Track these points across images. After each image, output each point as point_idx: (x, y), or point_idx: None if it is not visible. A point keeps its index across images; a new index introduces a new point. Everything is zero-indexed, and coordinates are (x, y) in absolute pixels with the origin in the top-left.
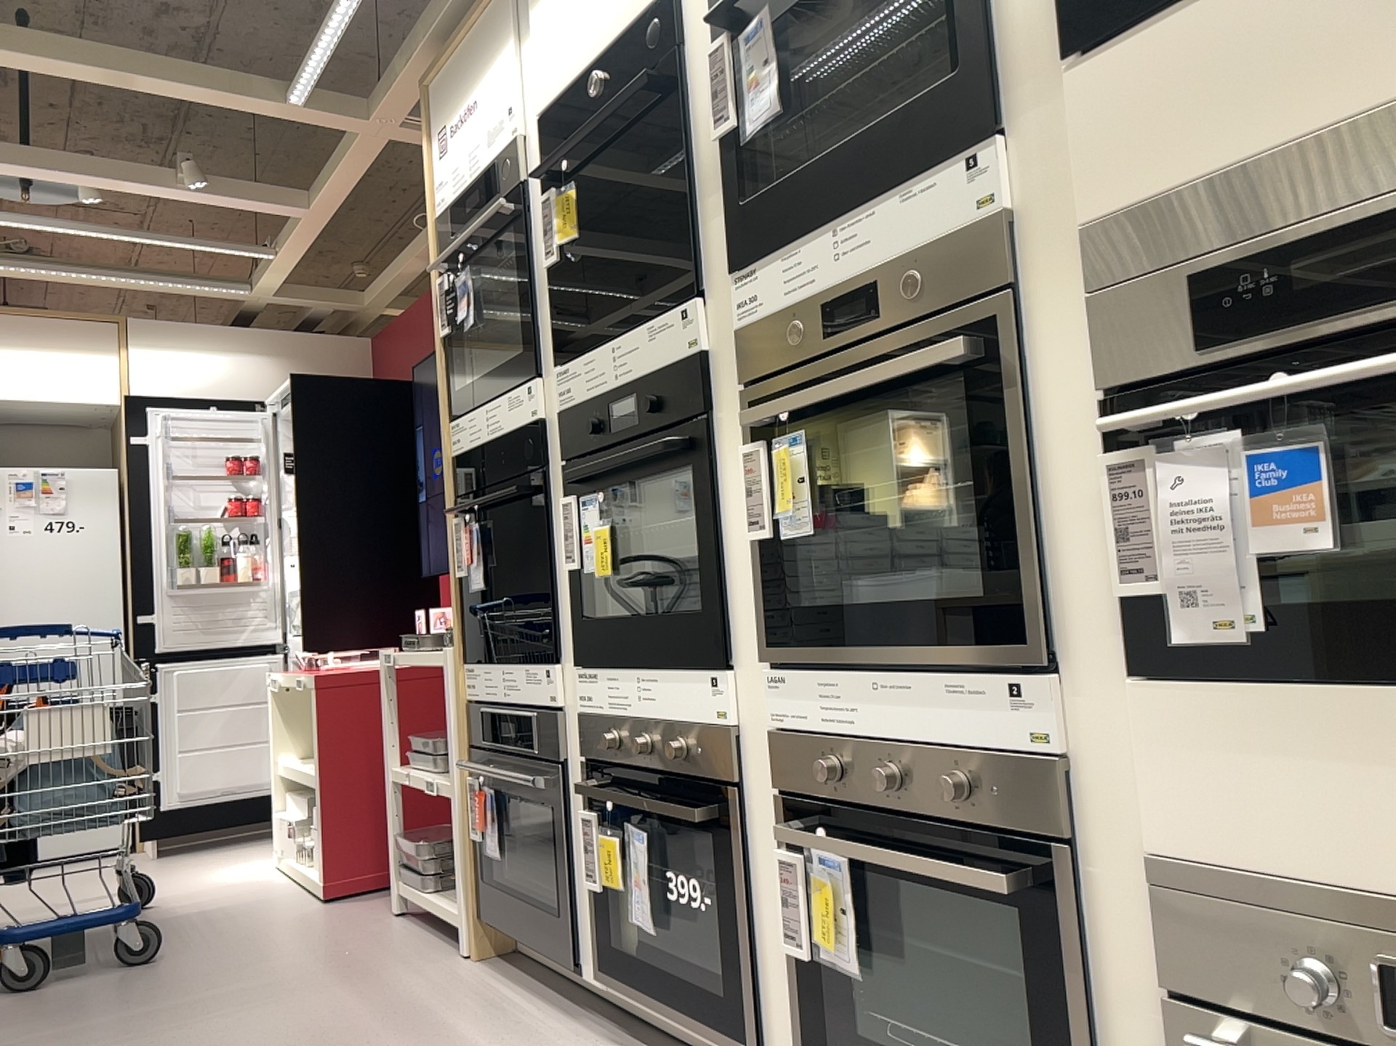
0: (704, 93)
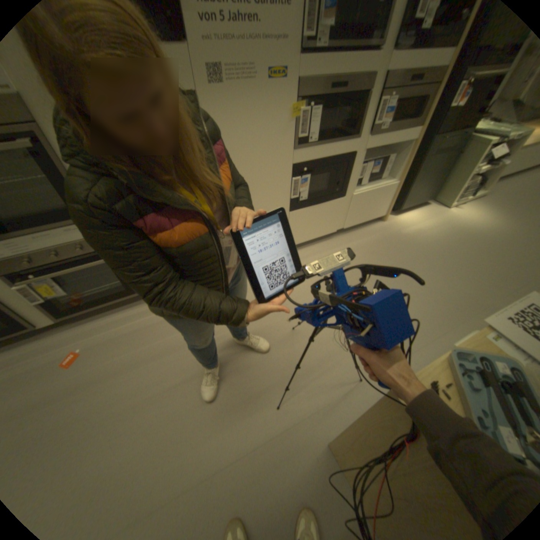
0: None
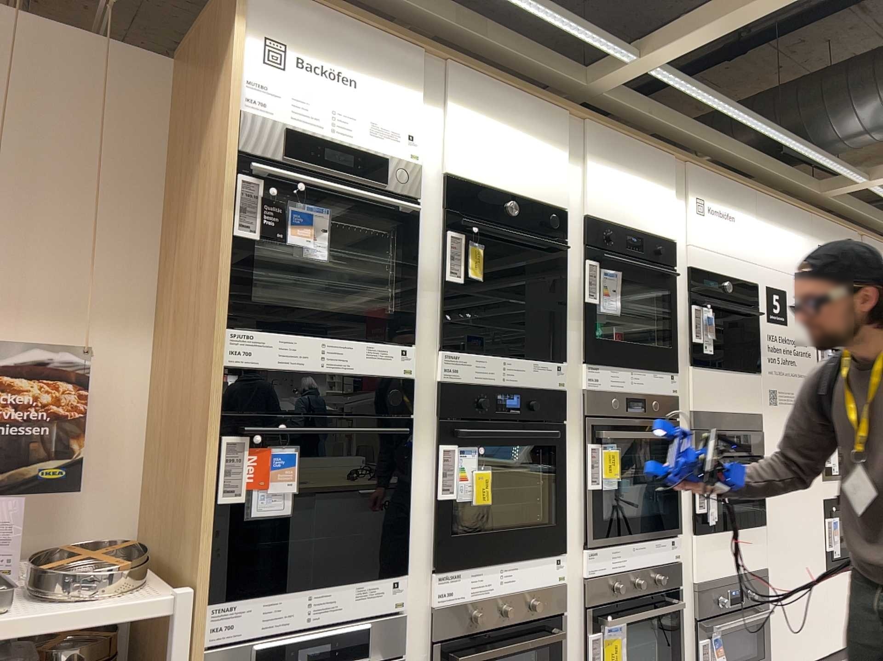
0: (574, 272)
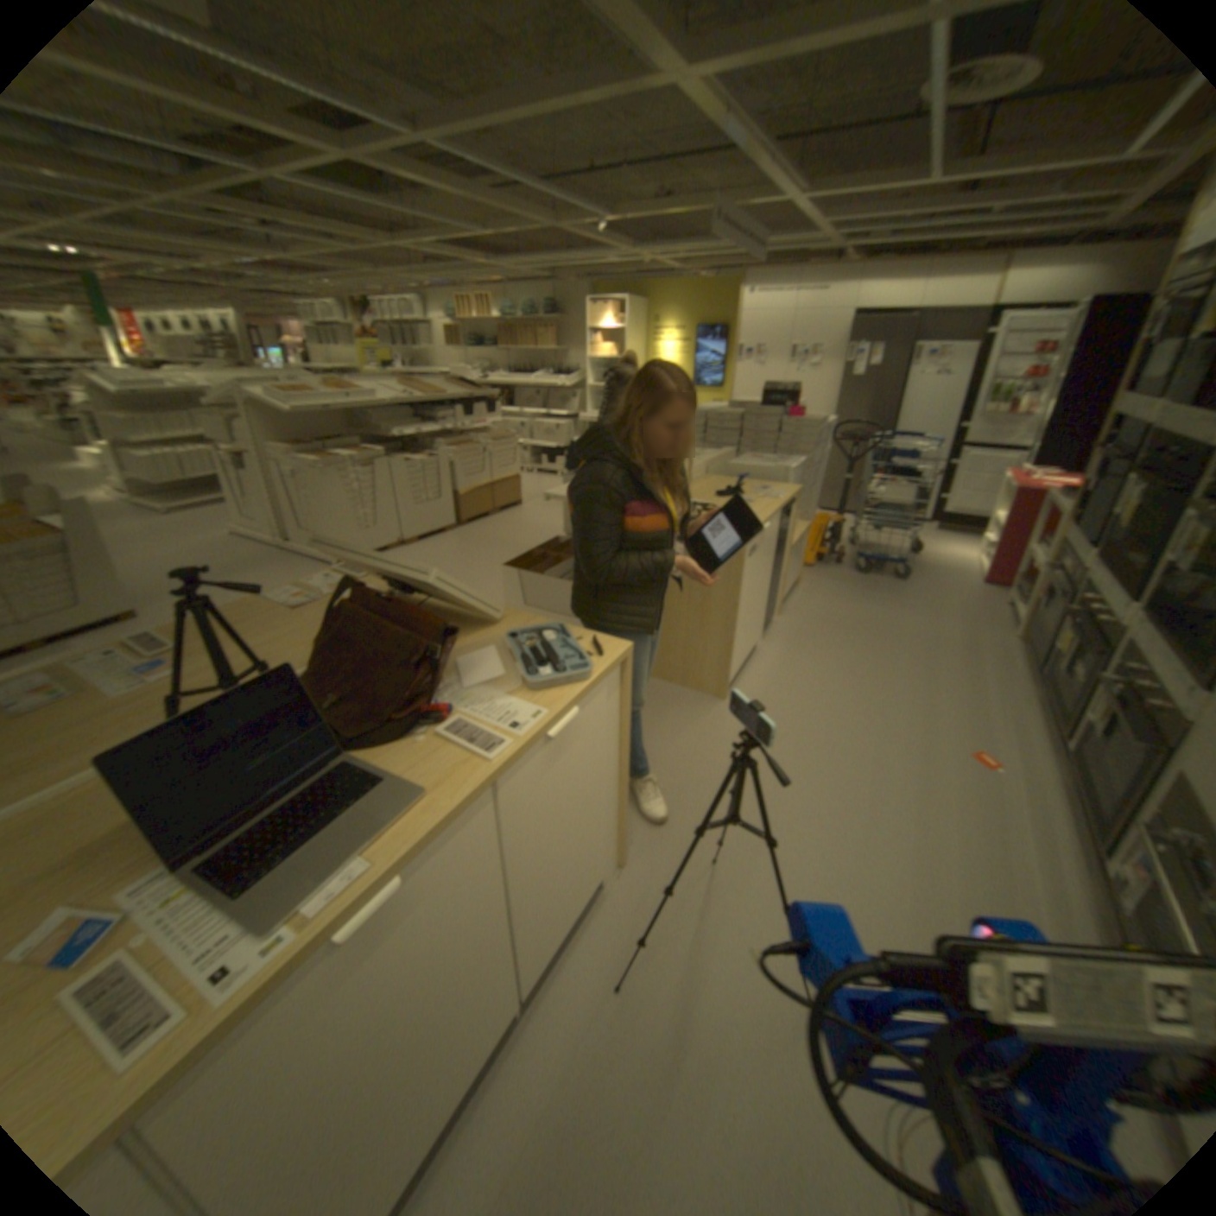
0: None
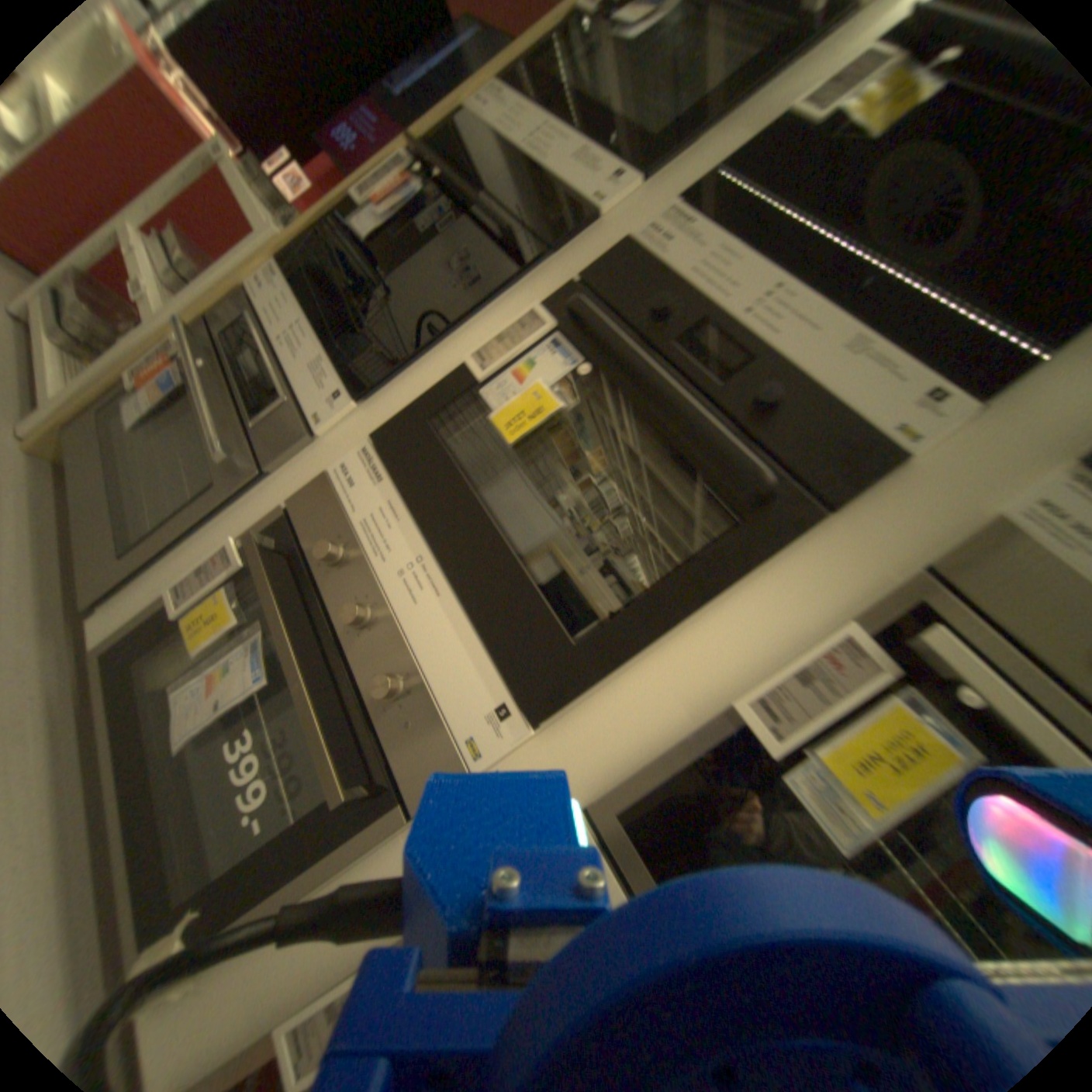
0: None
